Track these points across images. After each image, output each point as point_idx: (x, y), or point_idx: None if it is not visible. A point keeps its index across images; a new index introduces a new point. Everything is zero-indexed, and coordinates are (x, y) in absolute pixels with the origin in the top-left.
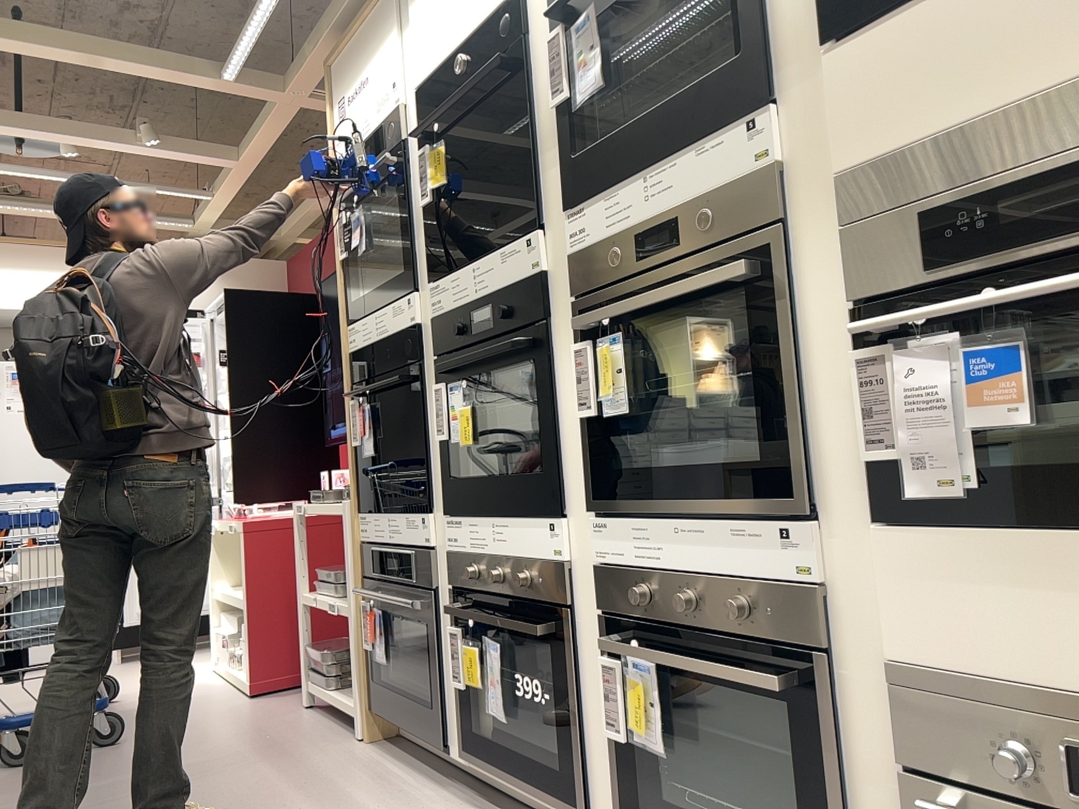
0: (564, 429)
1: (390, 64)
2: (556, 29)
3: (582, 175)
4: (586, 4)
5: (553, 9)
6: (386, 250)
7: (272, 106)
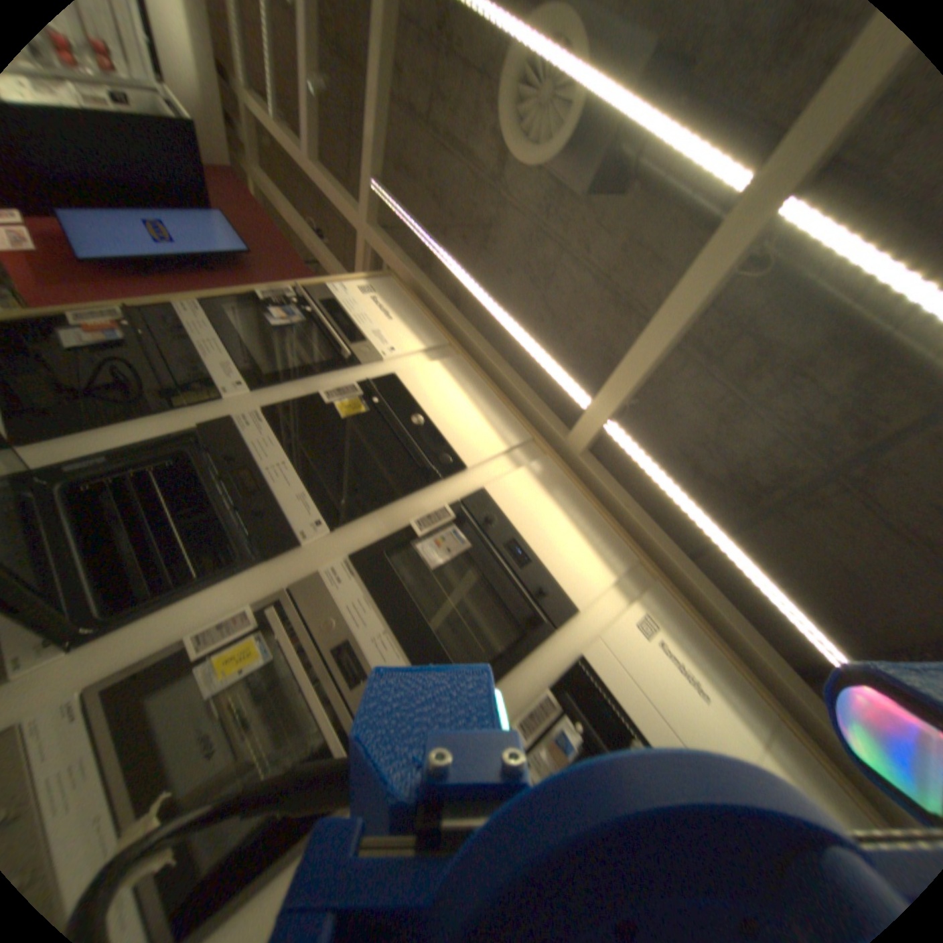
0: (165, 618)
1: (403, 347)
2: (452, 515)
3: (374, 570)
4: (468, 538)
5: (461, 509)
6: (269, 329)
7: (352, 211)
